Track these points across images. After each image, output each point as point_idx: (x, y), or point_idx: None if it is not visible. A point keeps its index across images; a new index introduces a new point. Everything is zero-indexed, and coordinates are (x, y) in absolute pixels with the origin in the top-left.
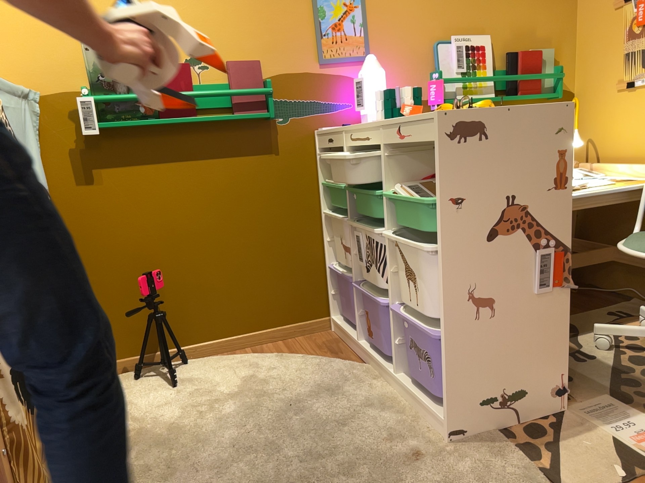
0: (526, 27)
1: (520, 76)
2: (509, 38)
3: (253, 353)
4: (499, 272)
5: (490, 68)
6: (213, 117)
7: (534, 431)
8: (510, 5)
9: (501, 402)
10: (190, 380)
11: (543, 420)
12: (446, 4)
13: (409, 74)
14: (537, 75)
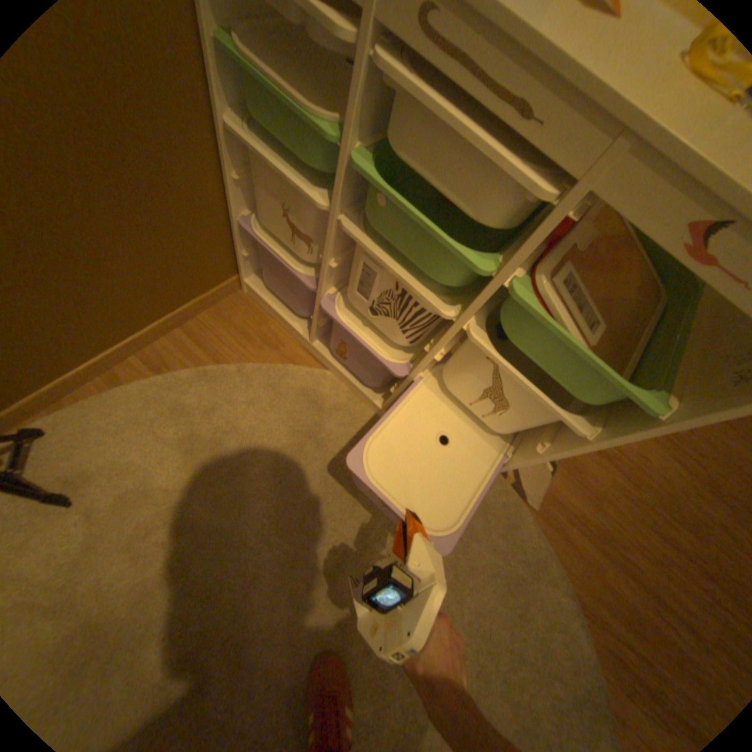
0: None
1: None
2: None
3: (151, 369)
4: None
5: None
6: None
7: None
8: None
9: None
10: (89, 477)
11: None
12: None
13: None
14: None
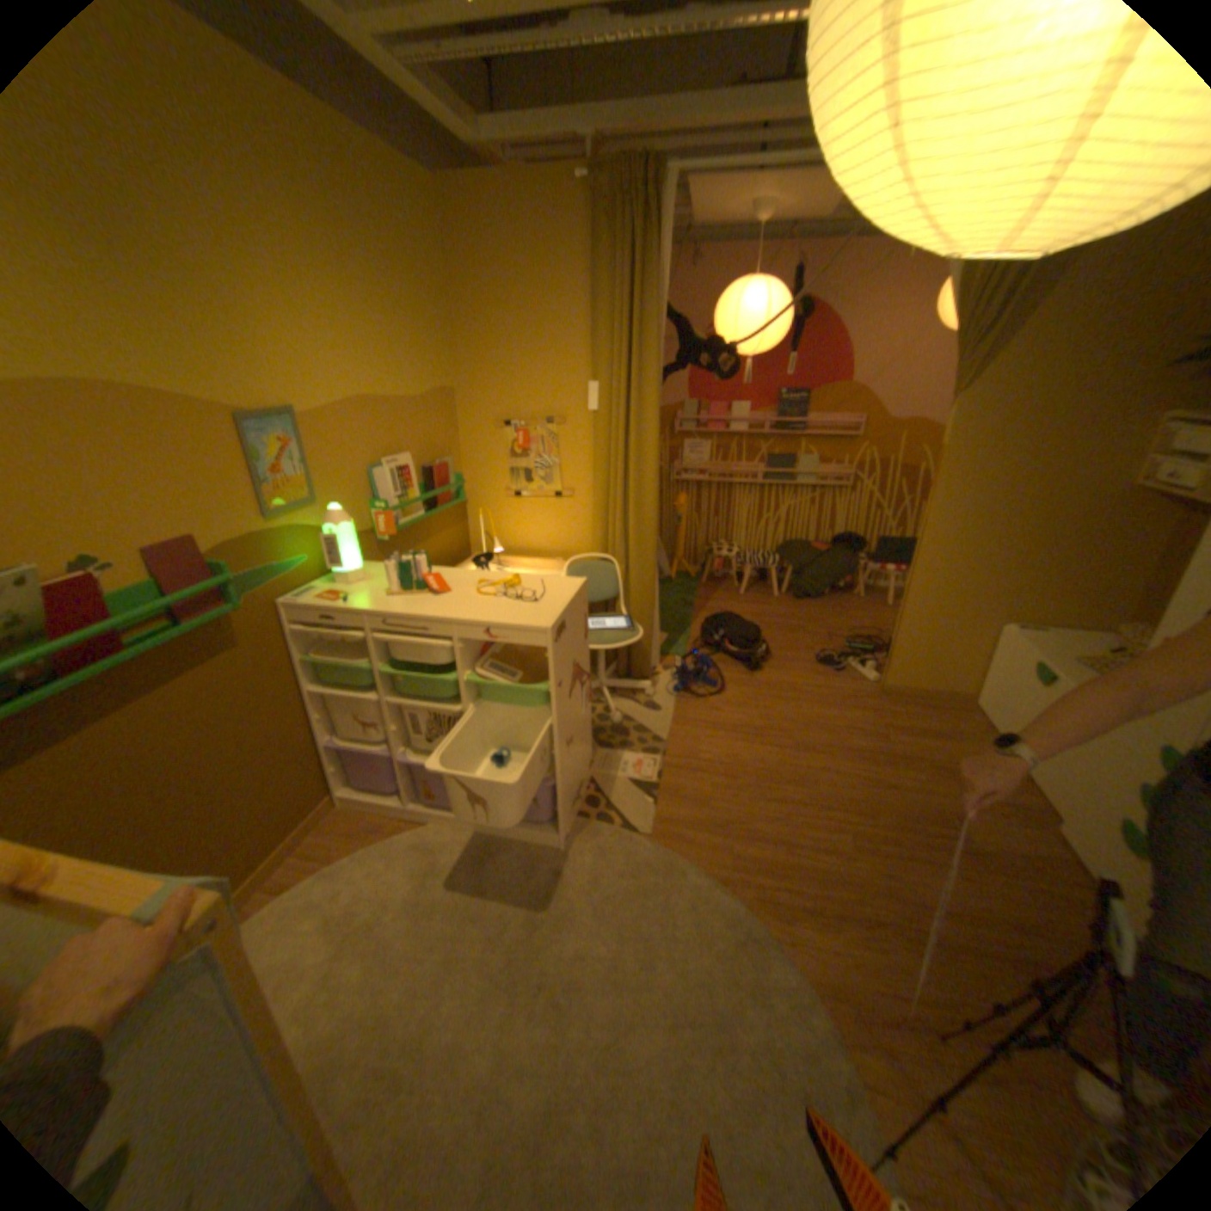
0: (431, 439)
1: (442, 492)
2: (421, 451)
3: (275, 895)
4: (574, 715)
5: (417, 486)
6: (143, 638)
7: (590, 800)
8: (417, 419)
9: (576, 796)
10: None
11: (587, 789)
12: (371, 426)
13: (354, 507)
14: (451, 488)
